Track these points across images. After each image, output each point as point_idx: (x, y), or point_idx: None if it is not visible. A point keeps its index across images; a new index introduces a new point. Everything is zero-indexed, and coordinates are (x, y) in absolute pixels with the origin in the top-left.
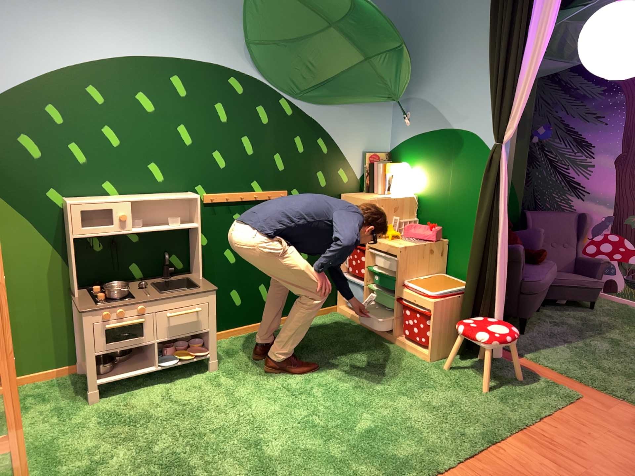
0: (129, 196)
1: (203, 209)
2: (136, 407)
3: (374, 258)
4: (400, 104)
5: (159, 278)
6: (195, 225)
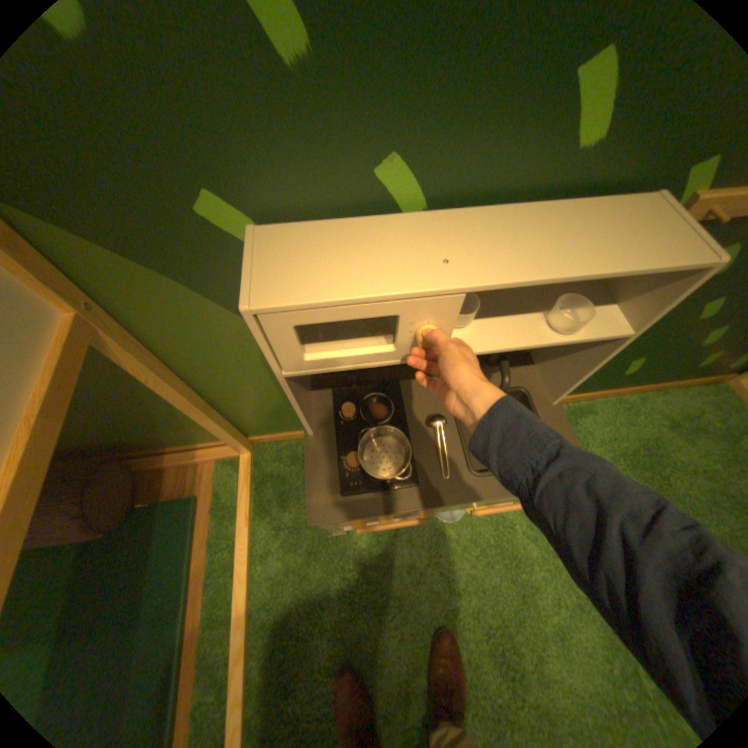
0: (460, 224)
1: None
2: (393, 568)
3: None
4: None
5: None
6: (628, 331)
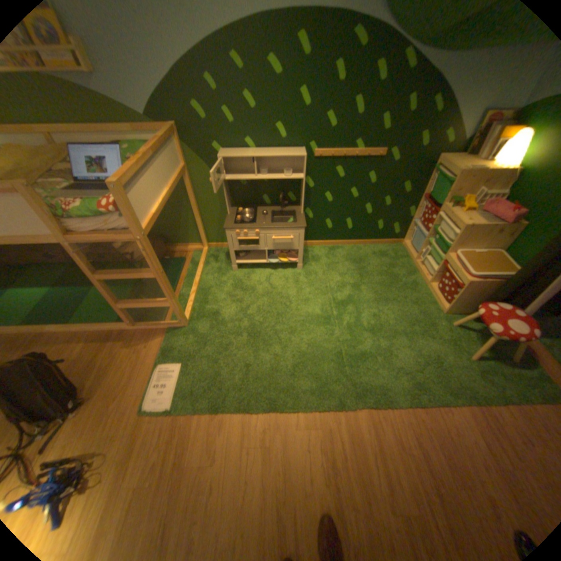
0: (259, 150)
1: (313, 161)
2: (251, 281)
3: (443, 220)
4: None
5: (278, 207)
6: (301, 177)
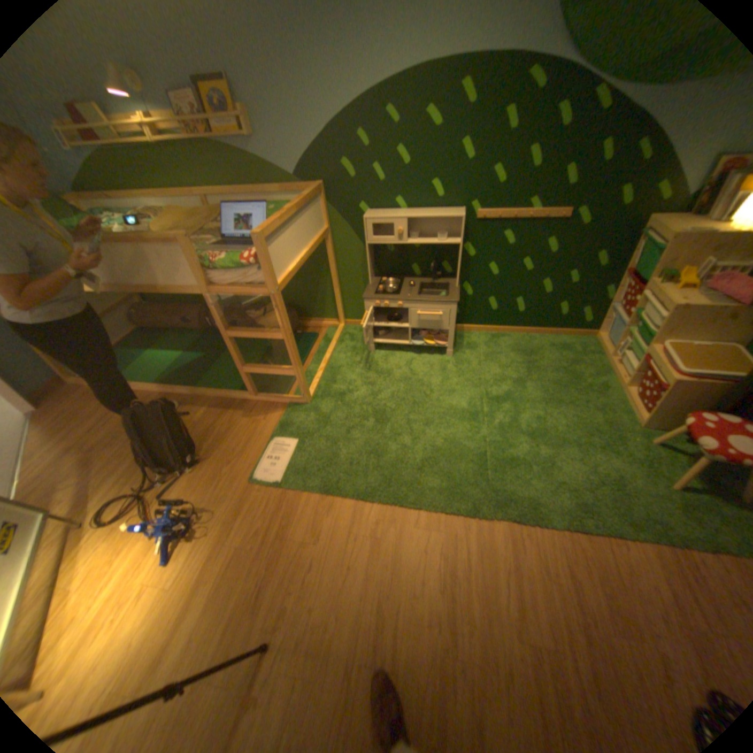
0: (411, 212)
1: (475, 225)
2: (388, 364)
3: (651, 302)
4: None
5: (429, 279)
6: (457, 242)
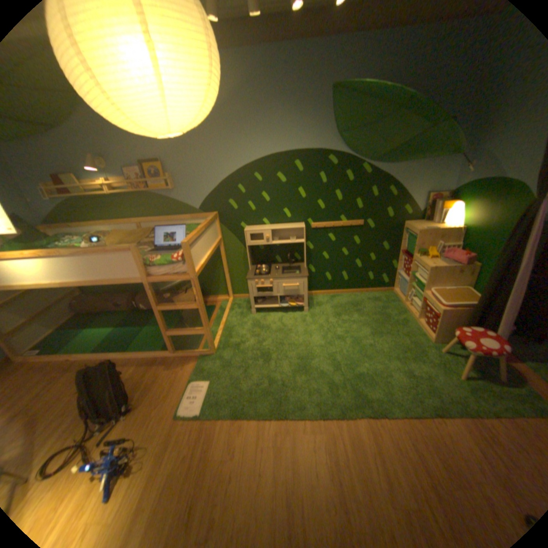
0: (273, 226)
1: (311, 231)
2: (267, 321)
3: (418, 267)
4: (468, 154)
5: (287, 264)
6: (302, 242)
